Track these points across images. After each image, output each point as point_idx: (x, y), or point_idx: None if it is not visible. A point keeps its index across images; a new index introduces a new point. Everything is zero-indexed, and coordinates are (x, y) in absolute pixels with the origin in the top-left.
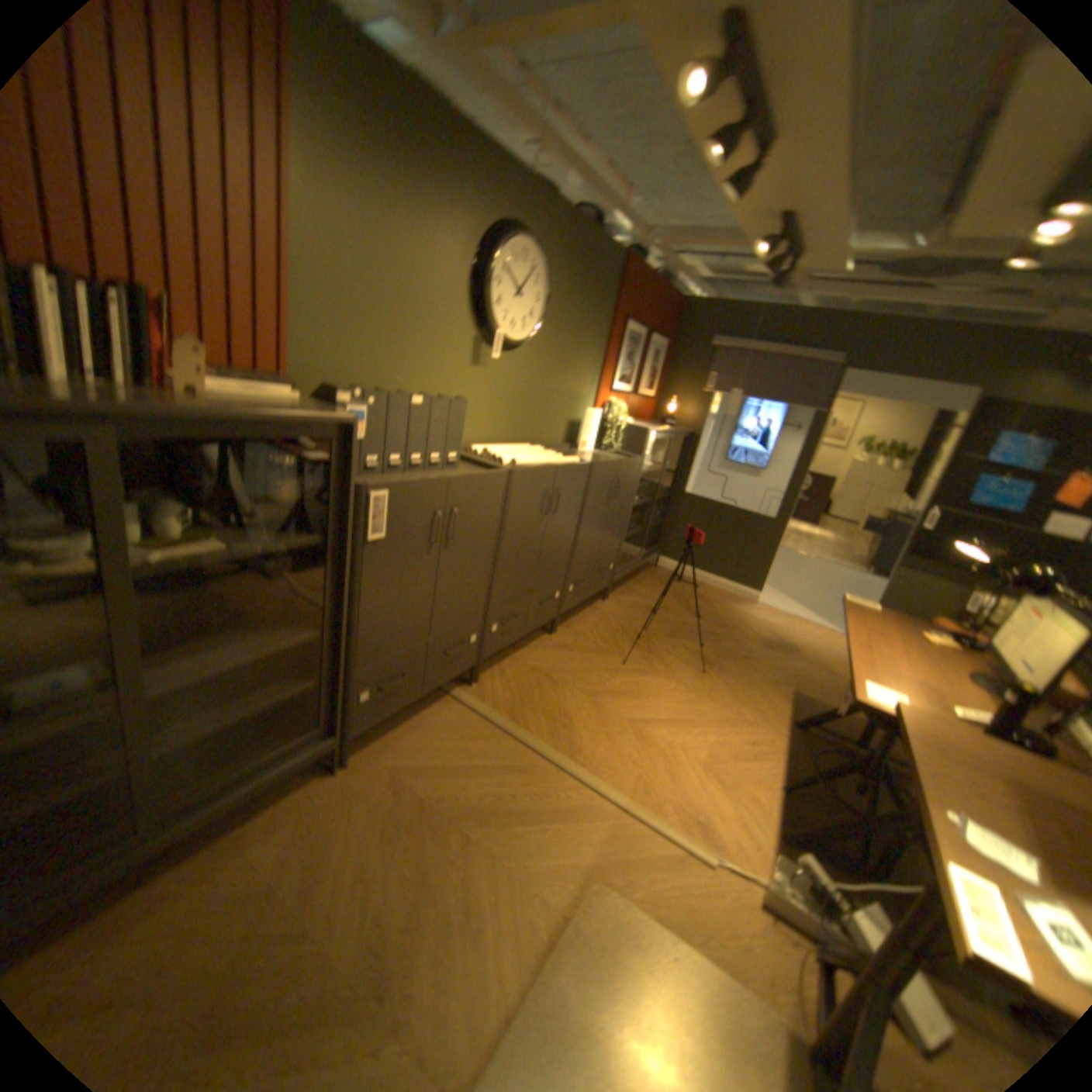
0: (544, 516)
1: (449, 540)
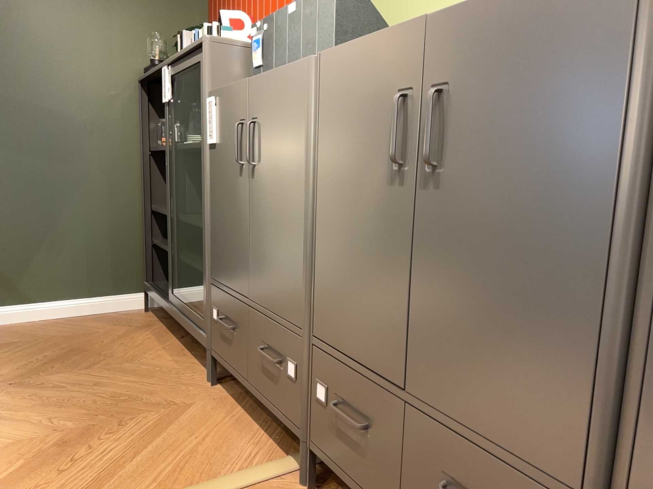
0: (403, 165)
1: (252, 163)
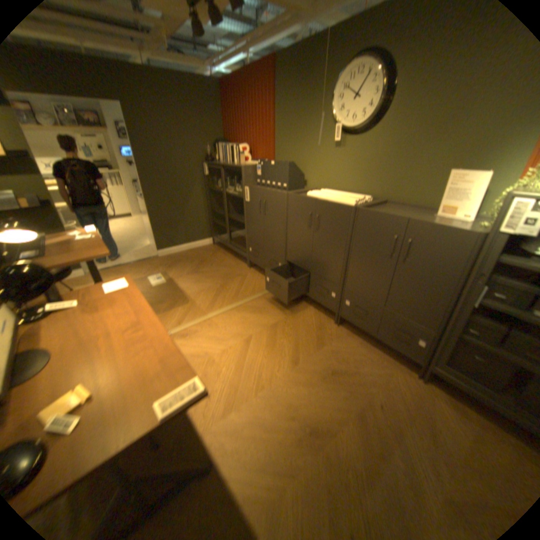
0: (310, 226)
1: (265, 212)
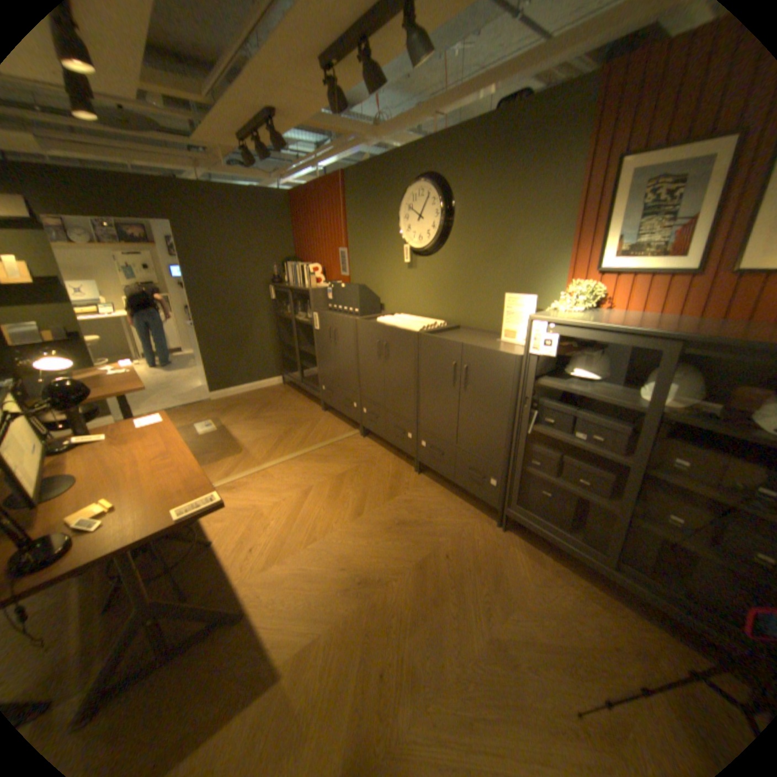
0: (380, 357)
1: (336, 342)
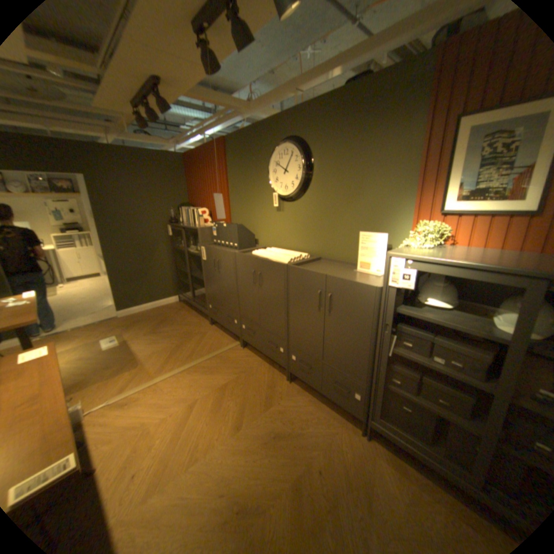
0: (255, 283)
1: (219, 270)
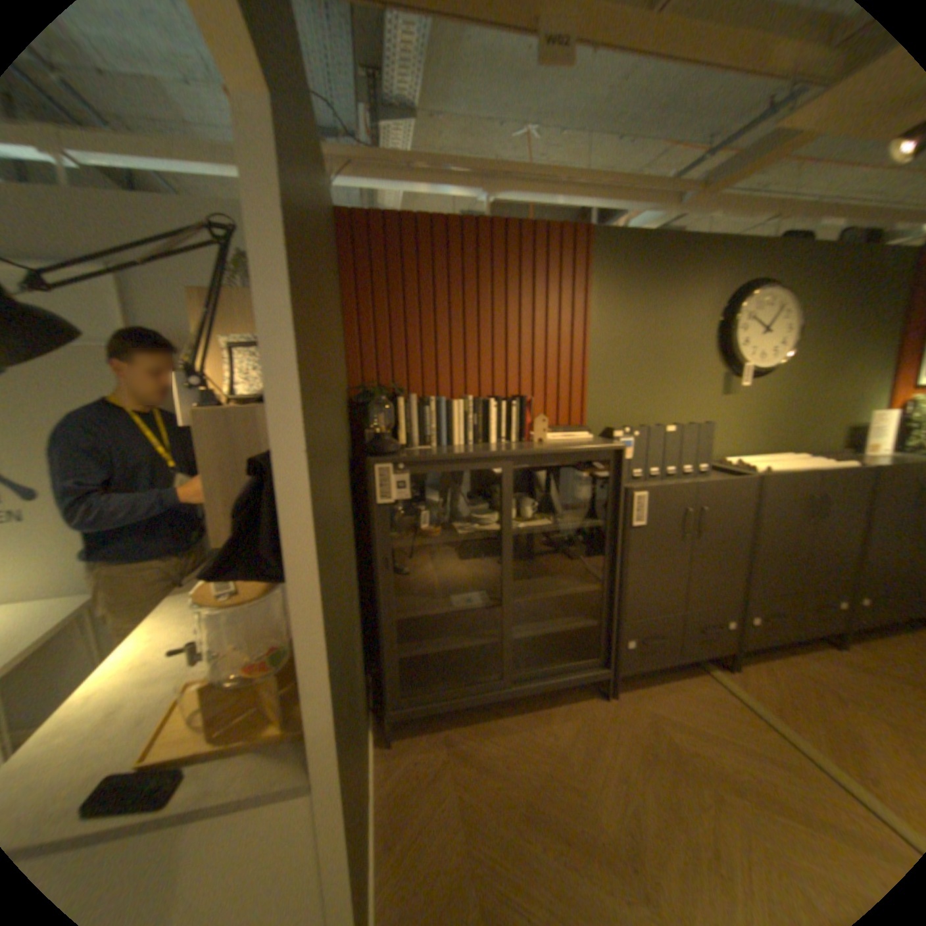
0: (811, 519)
1: (701, 532)
